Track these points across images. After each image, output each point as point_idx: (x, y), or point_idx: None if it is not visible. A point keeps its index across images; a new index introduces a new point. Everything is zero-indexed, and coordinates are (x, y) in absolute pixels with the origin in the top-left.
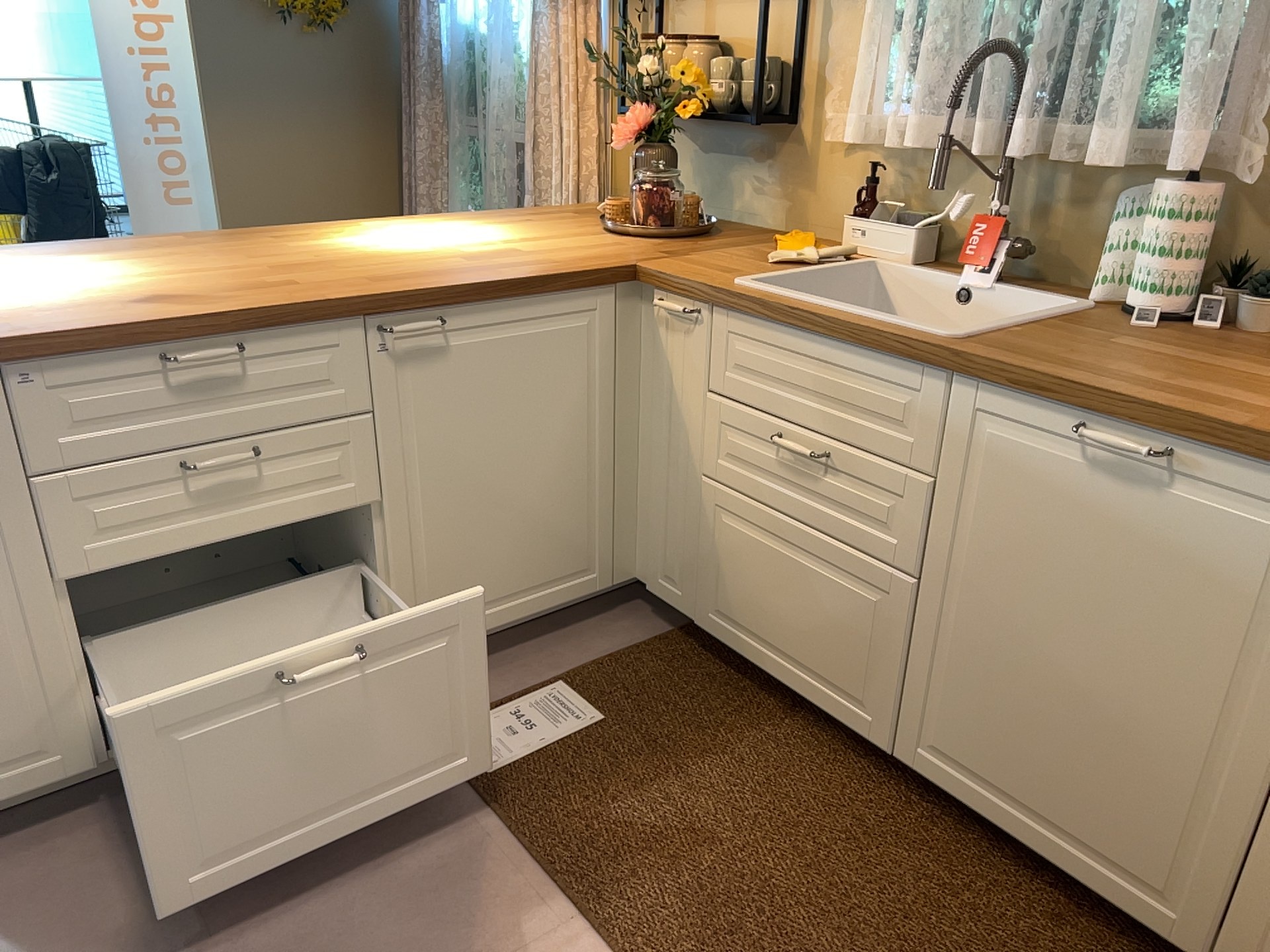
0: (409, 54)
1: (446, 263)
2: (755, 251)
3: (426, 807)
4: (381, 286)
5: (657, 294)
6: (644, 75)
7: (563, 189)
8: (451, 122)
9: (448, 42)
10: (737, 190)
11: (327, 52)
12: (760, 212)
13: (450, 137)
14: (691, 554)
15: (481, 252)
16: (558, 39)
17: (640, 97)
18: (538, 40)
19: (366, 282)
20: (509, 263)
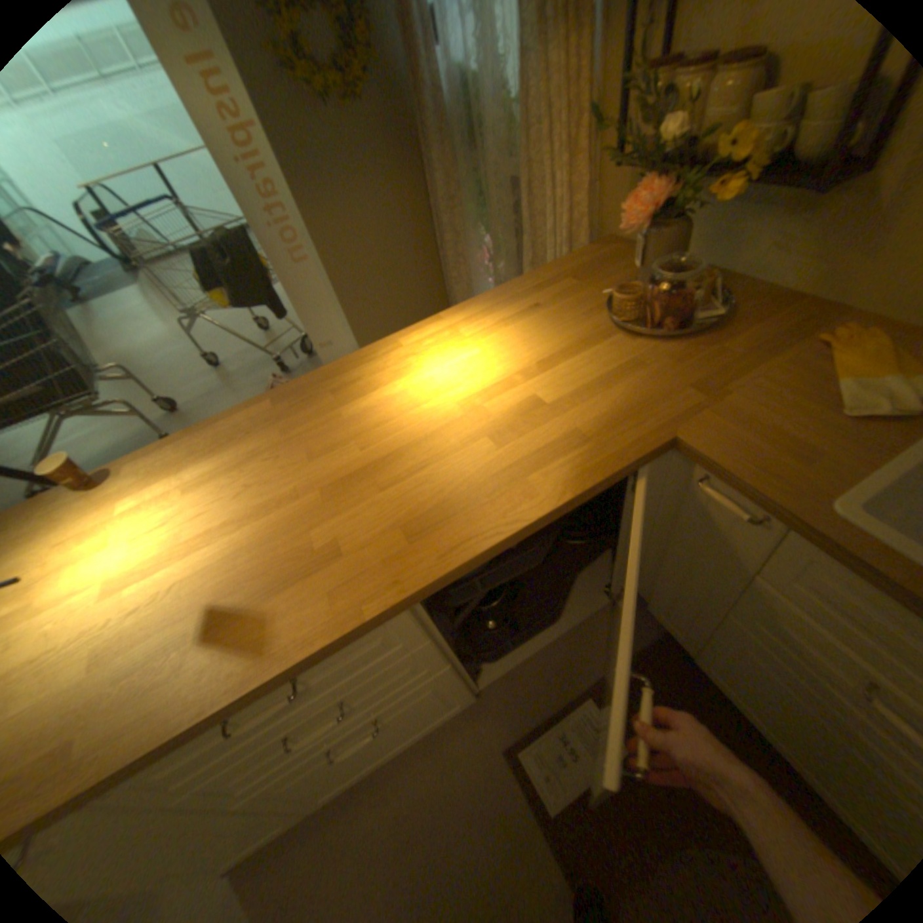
0: (415, 102)
1: (474, 458)
2: (807, 367)
3: (512, 853)
4: (414, 560)
5: (701, 468)
6: (668, 135)
7: (556, 235)
8: (456, 158)
9: (443, 81)
10: (751, 240)
11: (356, 117)
12: (780, 268)
13: (457, 173)
14: (701, 634)
15: (504, 413)
16: (546, 74)
17: (655, 160)
18: (524, 77)
19: (399, 544)
20: (537, 452)
